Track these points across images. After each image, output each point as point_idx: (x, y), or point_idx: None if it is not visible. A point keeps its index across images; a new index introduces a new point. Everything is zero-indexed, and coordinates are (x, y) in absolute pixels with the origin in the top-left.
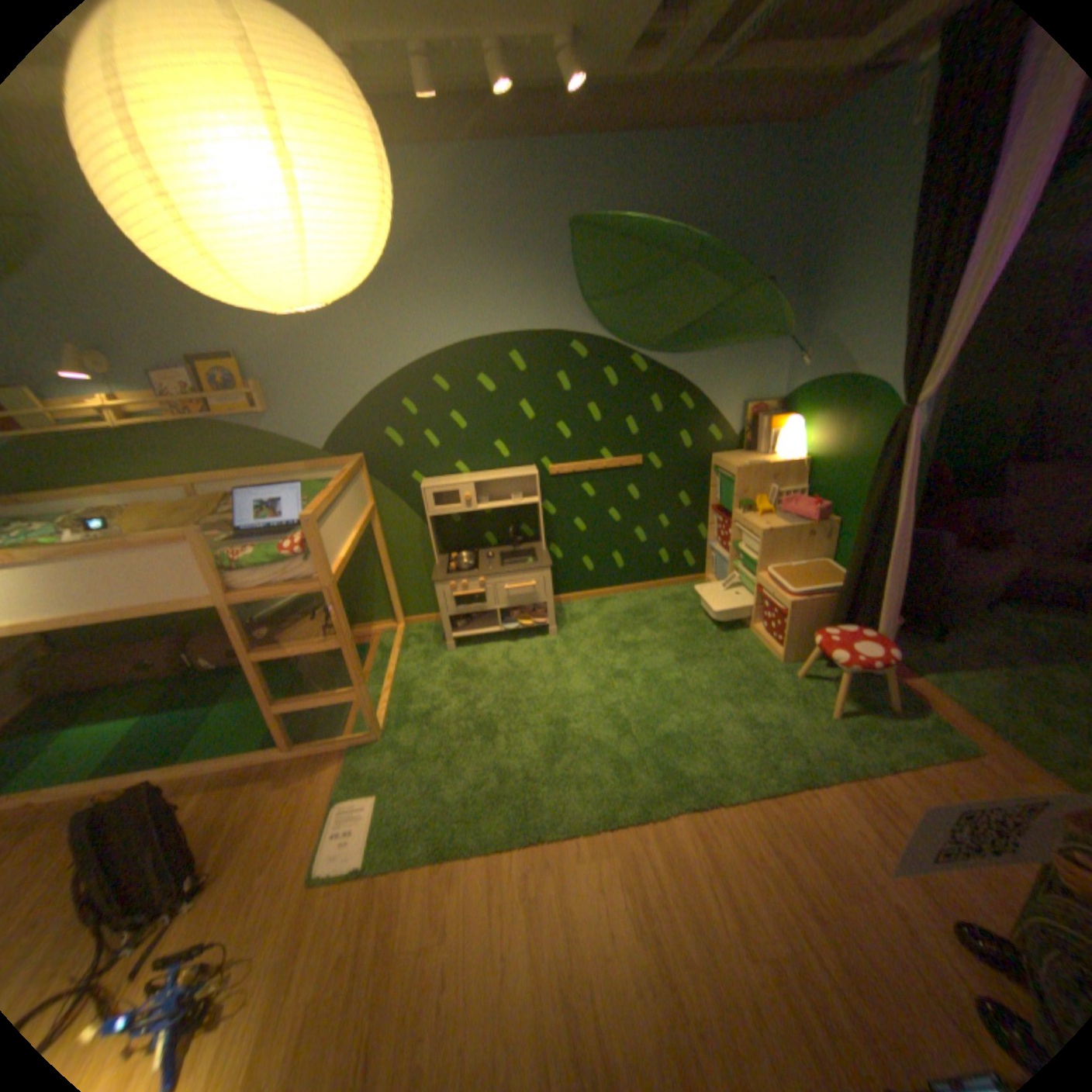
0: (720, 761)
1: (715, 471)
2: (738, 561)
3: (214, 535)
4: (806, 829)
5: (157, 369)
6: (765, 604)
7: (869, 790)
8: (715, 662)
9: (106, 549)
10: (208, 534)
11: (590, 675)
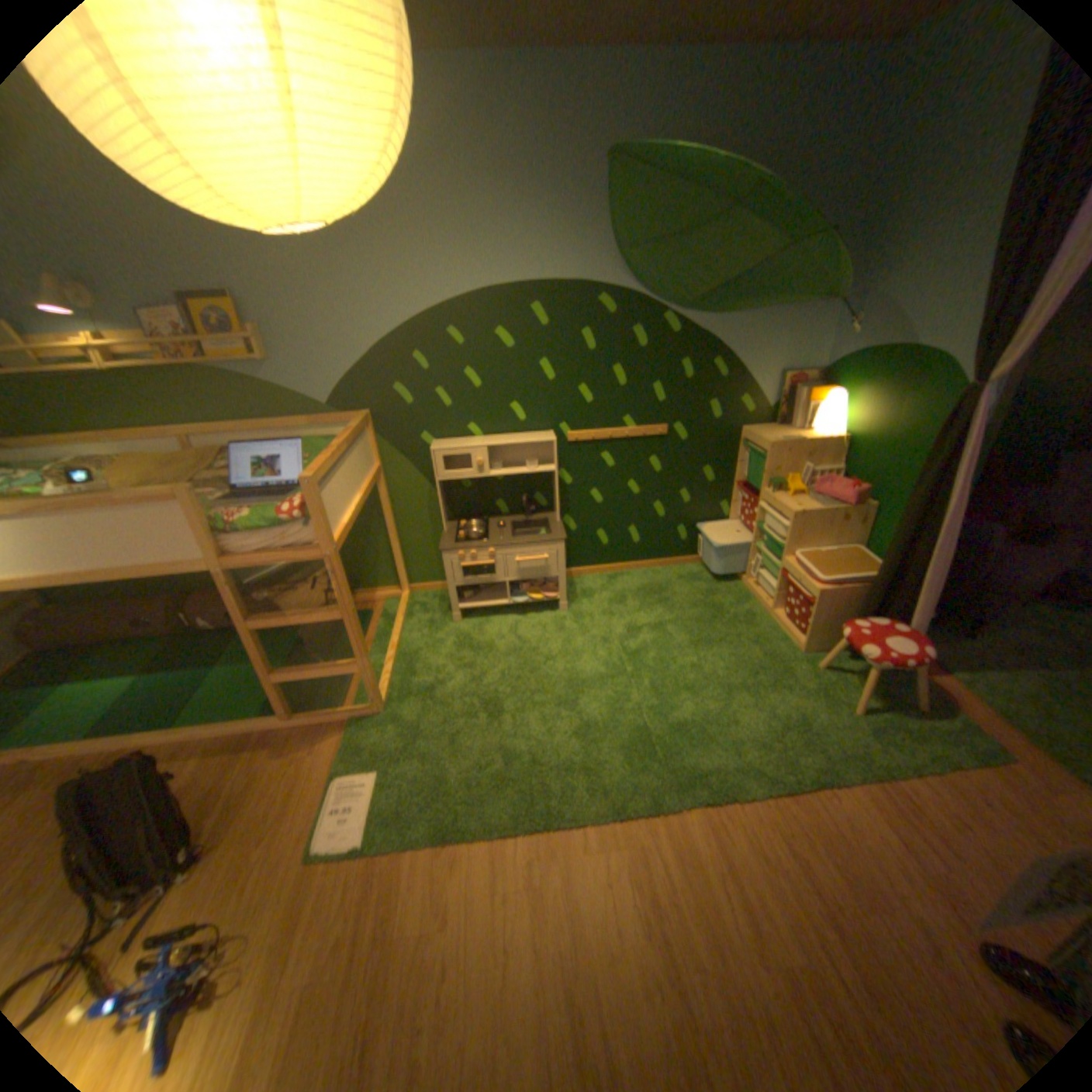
0: (736, 754)
1: (744, 445)
2: (762, 543)
3: (209, 492)
4: (825, 832)
5: (145, 306)
6: (790, 591)
7: (893, 793)
8: (733, 648)
9: (89, 505)
10: (202, 491)
11: (601, 655)
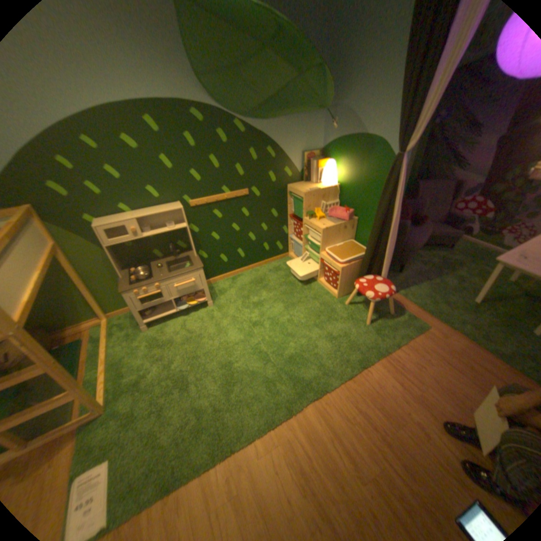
0: (320, 364)
1: (290, 195)
2: (308, 246)
3: None
4: (369, 392)
5: None
6: (326, 269)
7: (391, 360)
8: (305, 304)
9: None
10: None
11: (239, 328)
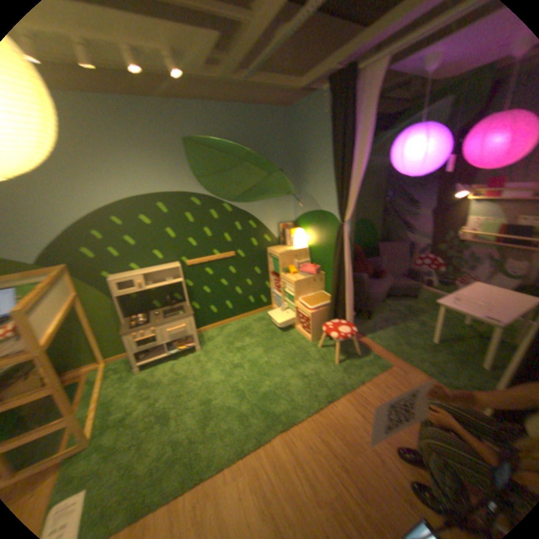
0: (290, 400)
1: (269, 255)
2: (285, 297)
3: None
4: (332, 423)
5: None
6: (299, 315)
7: (354, 395)
8: (282, 348)
9: None
10: None
11: (221, 369)
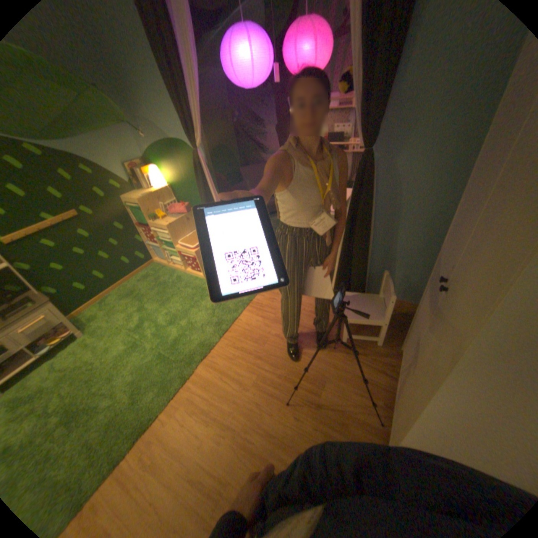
0: (201, 333)
1: (126, 205)
2: (163, 245)
3: None
4: (241, 333)
5: None
6: (185, 259)
7: (252, 305)
8: (178, 295)
9: None
10: None
11: (118, 341)
